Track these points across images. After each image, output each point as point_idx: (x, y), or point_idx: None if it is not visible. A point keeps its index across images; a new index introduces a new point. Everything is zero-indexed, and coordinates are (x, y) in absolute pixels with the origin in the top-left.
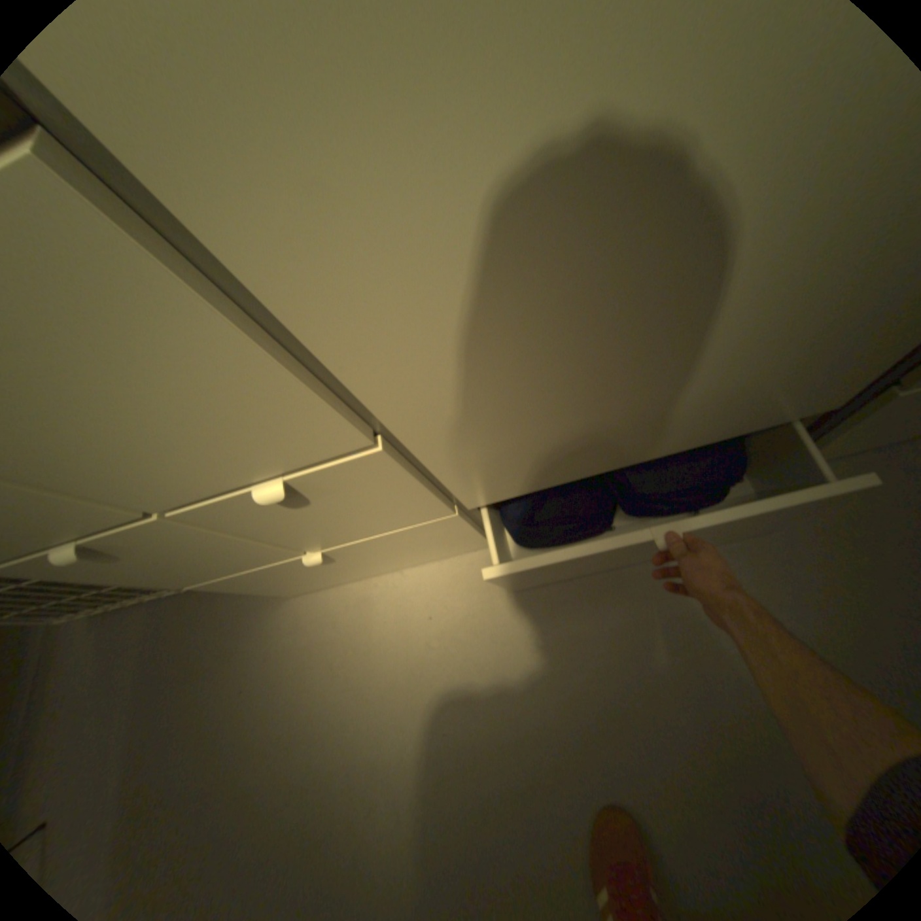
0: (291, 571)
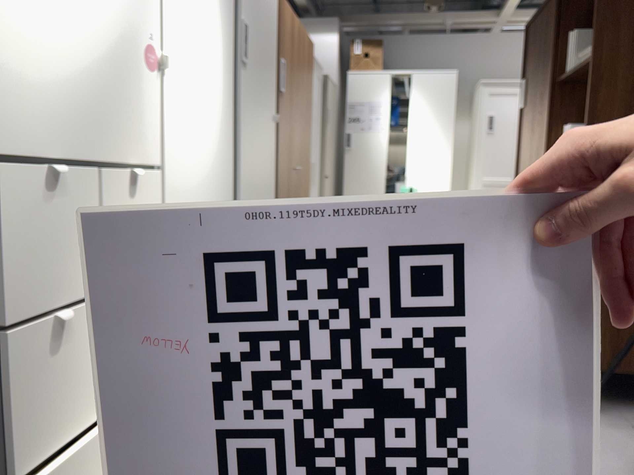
0: None
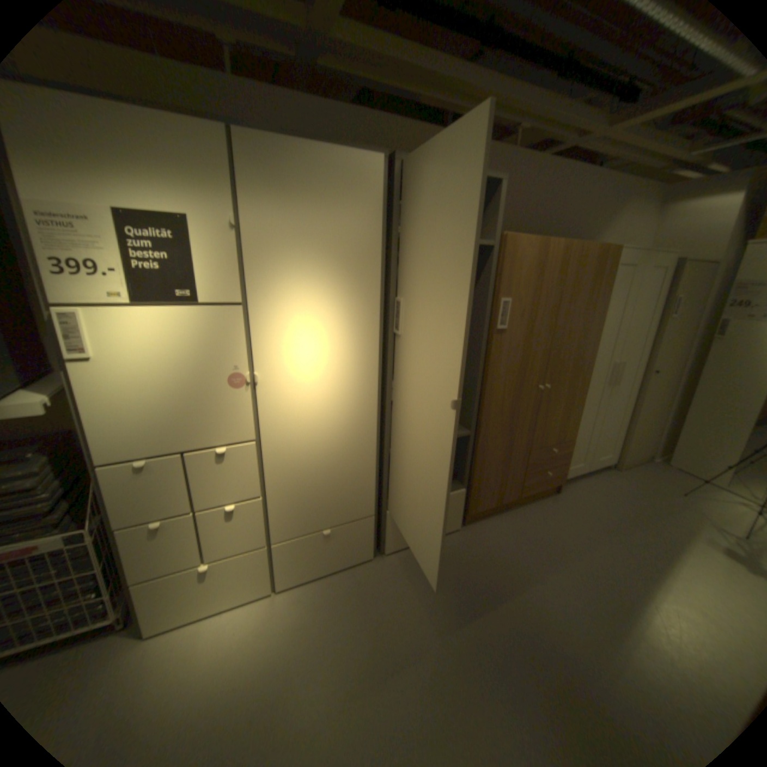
0: (181, 587)
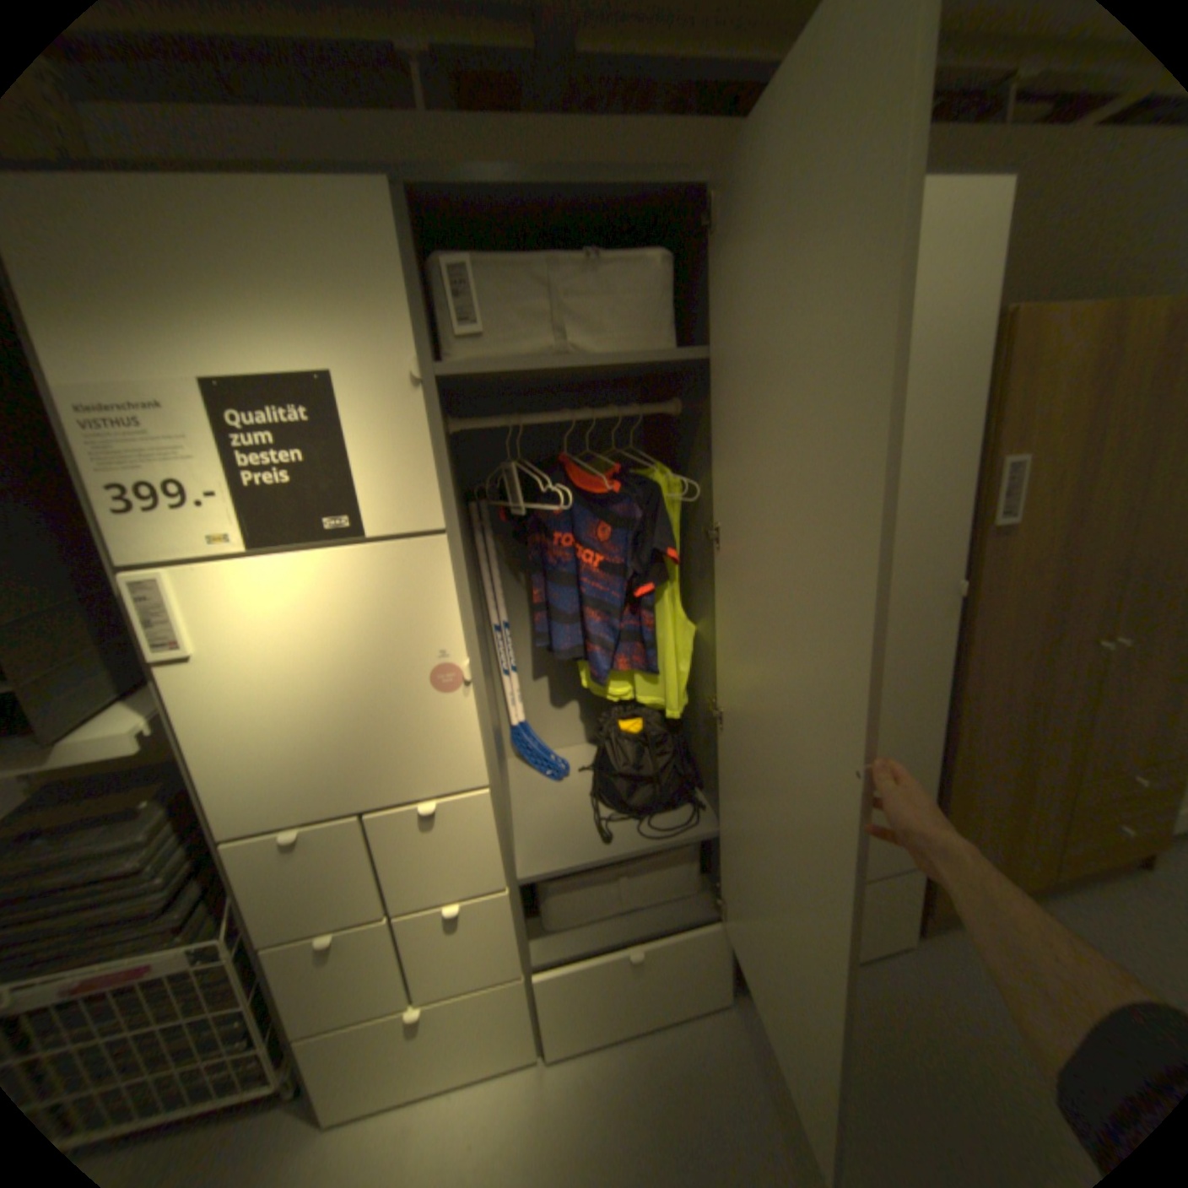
0: (377, 1046)
